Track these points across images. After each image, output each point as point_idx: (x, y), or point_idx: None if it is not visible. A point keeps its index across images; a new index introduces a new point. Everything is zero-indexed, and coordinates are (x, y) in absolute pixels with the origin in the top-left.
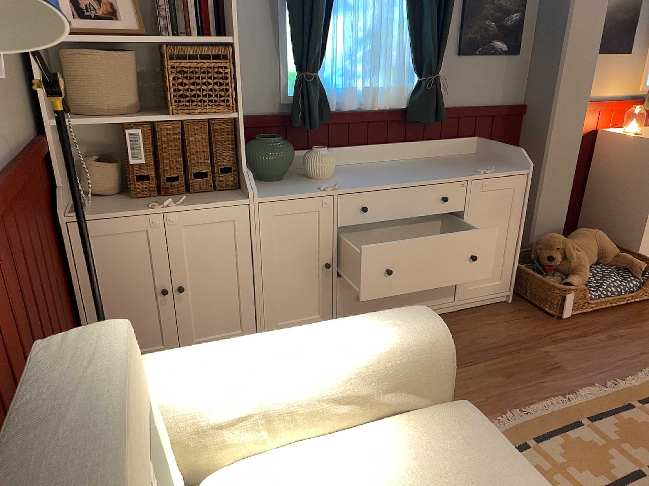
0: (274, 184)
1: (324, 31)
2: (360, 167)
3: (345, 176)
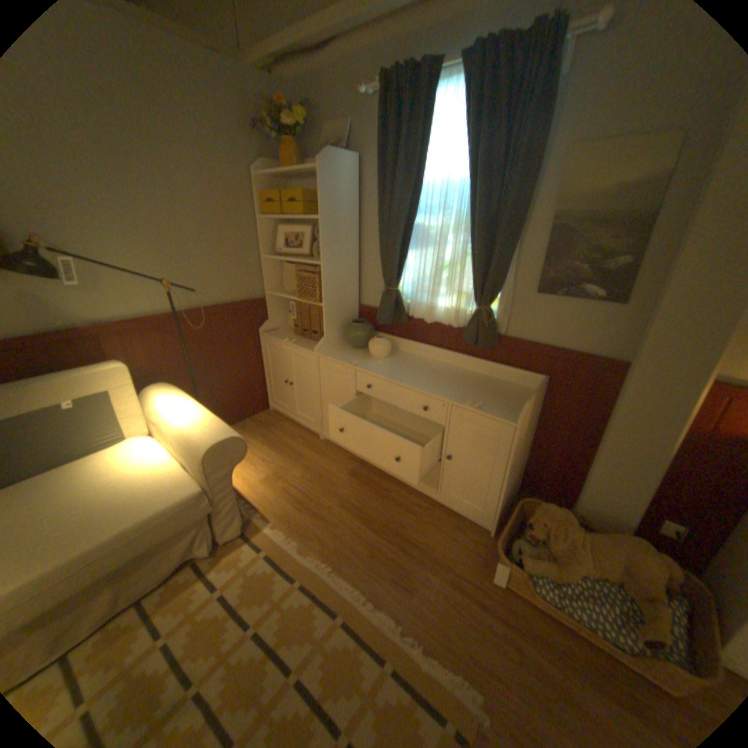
0: (349, 350)
1: (400, 260)
2: (420, 361)
3: (389, 362)
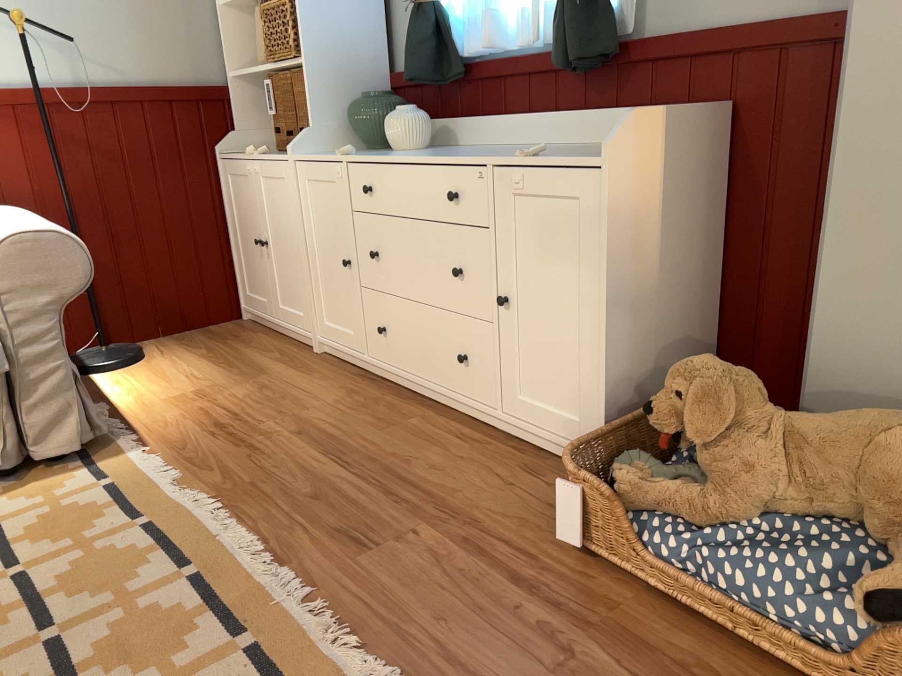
0: (357, 152)
1: None
2: (486, 147)
3: (420, 151)
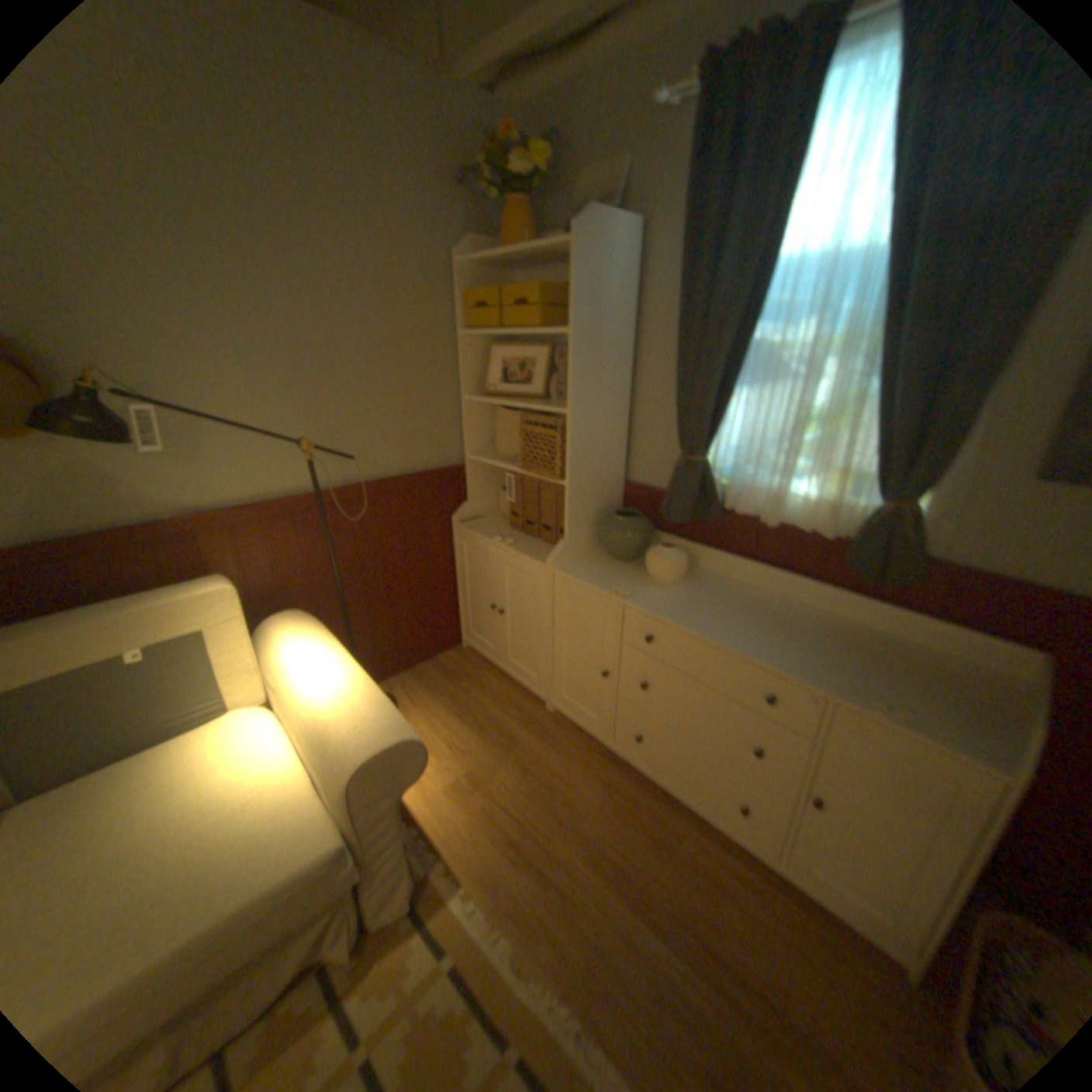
0: (609, 564)
1: (719, 407)
2: (746, 593)
3: (687, 593)
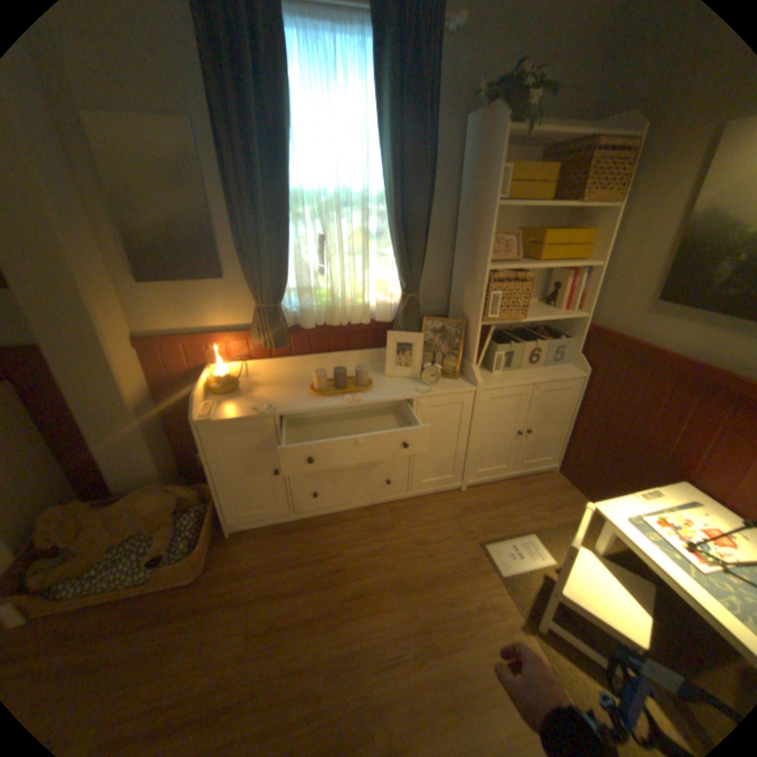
0: None
1: None
2: None
3: None
